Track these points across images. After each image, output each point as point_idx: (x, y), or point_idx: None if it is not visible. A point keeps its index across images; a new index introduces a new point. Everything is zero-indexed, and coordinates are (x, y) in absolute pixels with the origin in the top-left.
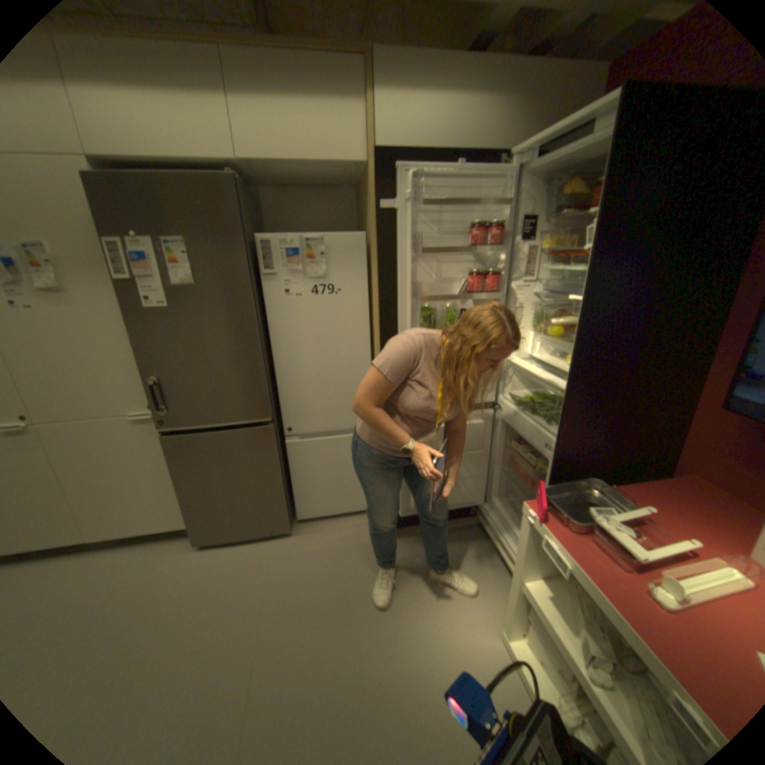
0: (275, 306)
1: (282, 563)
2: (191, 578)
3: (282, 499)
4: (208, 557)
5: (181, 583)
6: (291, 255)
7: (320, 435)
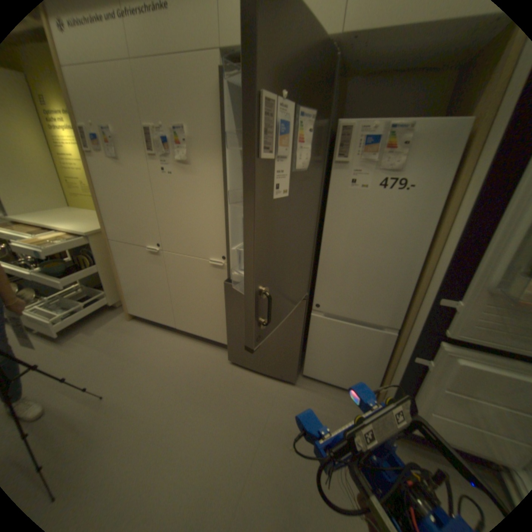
0: (337, 194)
1: (283, 407)
2: (222, 384)
3: (296, 357)
4: (236, 373)
5: (216, 384)
6: (370, 142)
7: (342, 318)
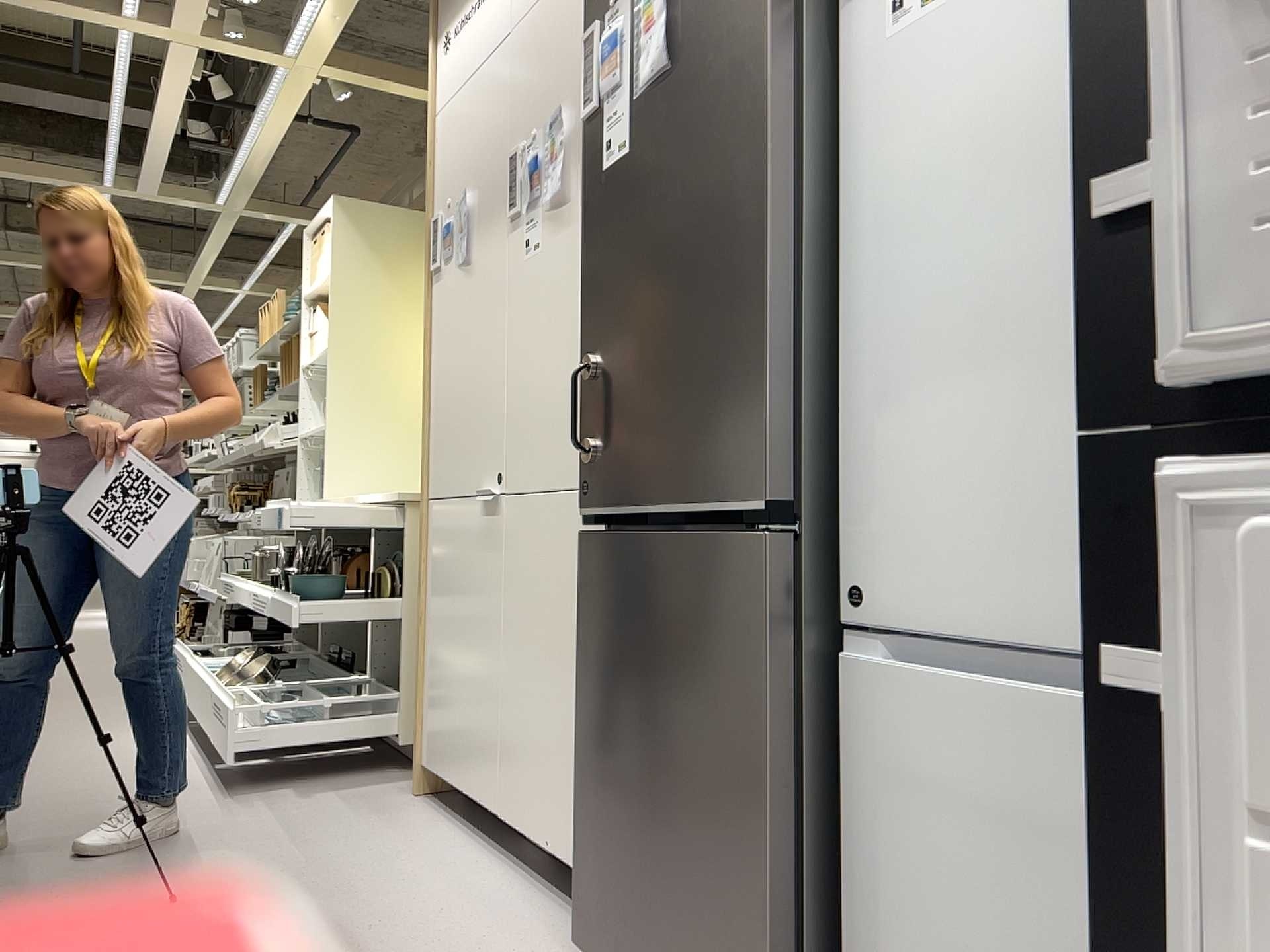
0: (867, 74)
1: None
2: None
3: (772, 909)
4: None
5: None
6: None
7: (987, 674)
